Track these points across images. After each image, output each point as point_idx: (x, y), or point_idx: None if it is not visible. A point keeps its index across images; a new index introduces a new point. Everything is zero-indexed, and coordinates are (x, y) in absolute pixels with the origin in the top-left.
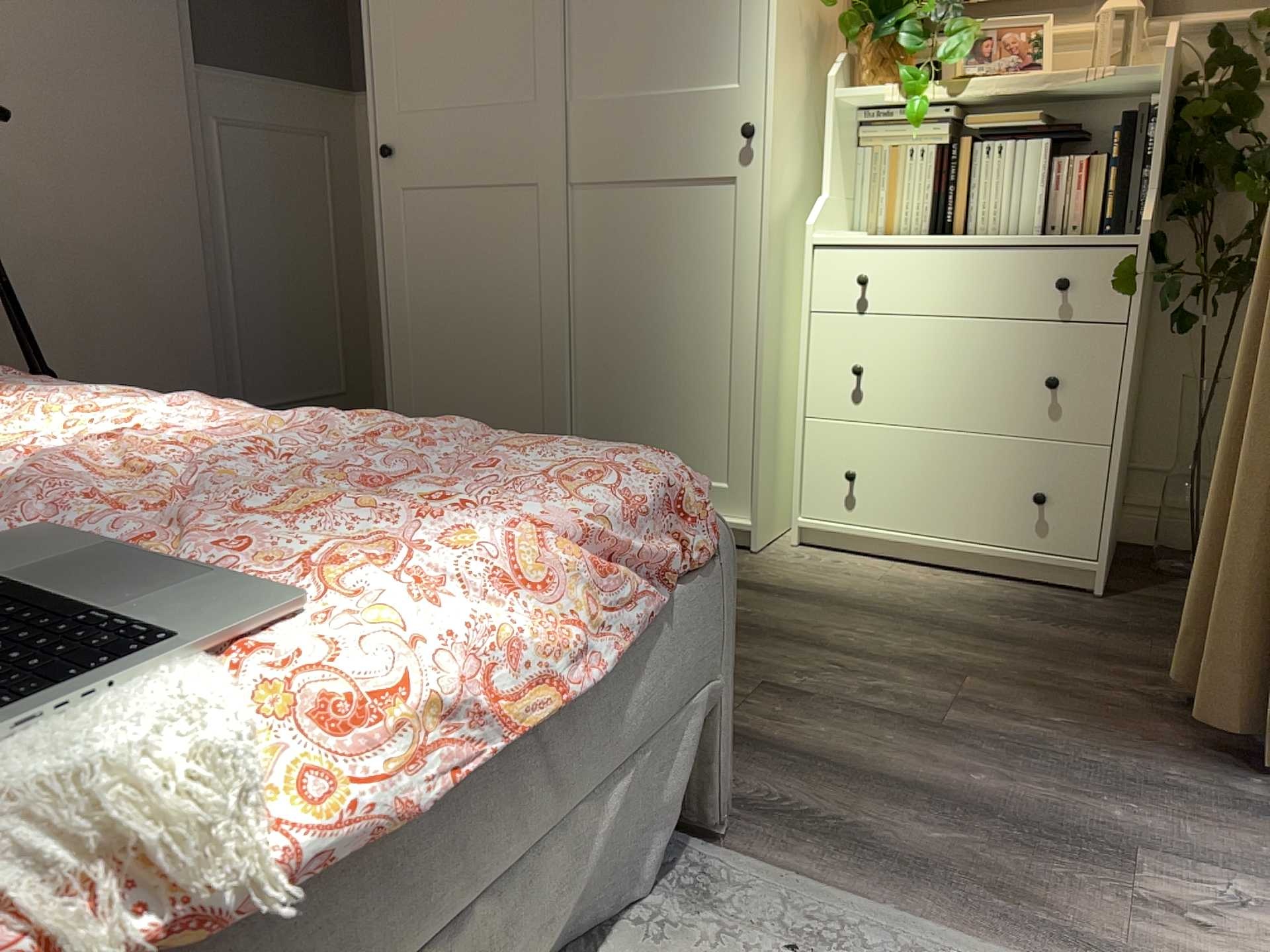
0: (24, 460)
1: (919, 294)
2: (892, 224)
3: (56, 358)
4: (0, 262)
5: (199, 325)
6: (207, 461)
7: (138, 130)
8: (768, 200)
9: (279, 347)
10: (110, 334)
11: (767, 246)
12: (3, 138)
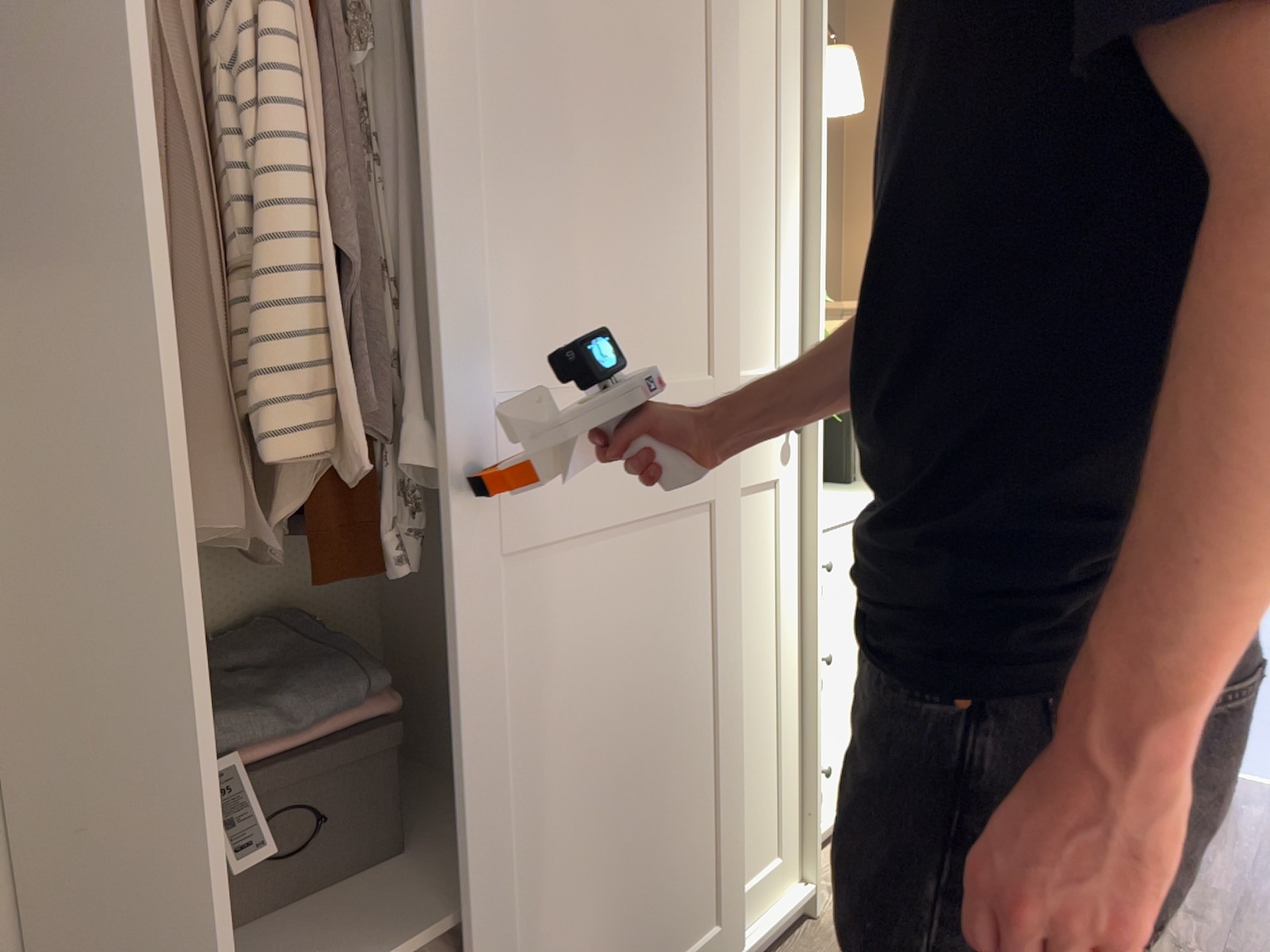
0: None
1: (836, 560)
2: None
3: None
4: None
5: None
6: None
7: None
8: (806, 499)
9: None
10: None
11: (806, 548)
12: None
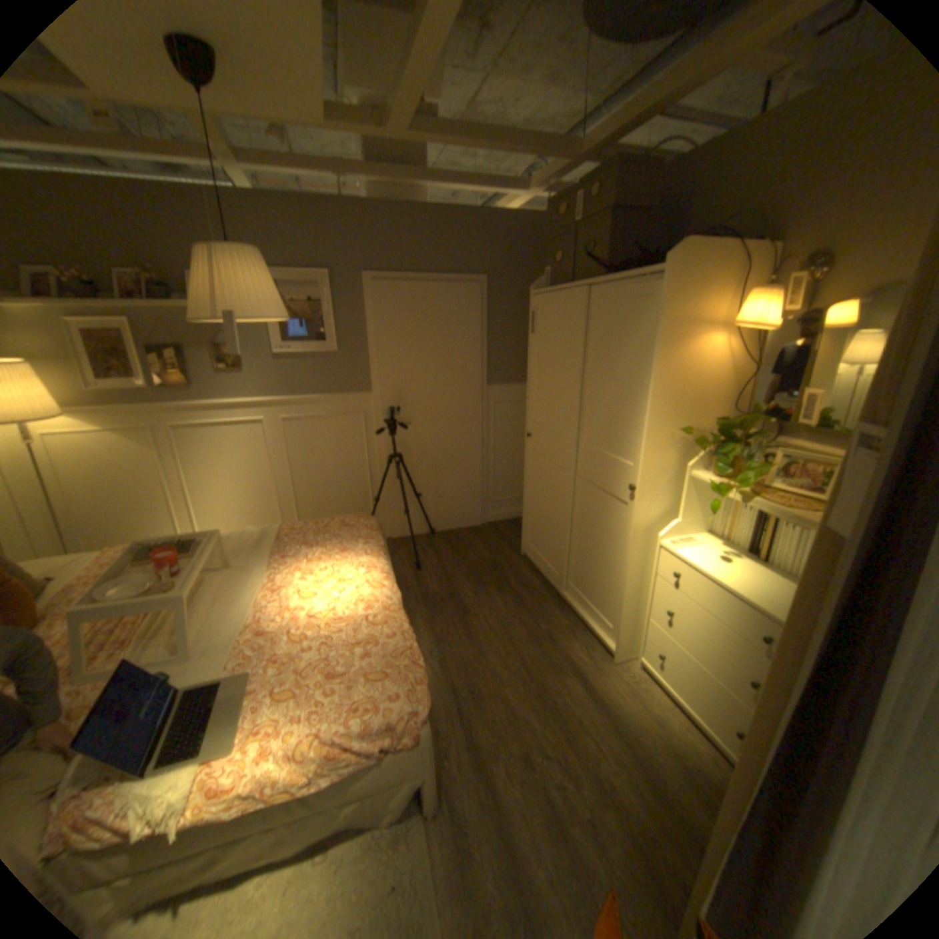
0: (296, 615)
1: (701, 596)
2: (731, 536)
3: (426, 486)
4: (412, 459)
5: (475, 475)
6: (332, 627)
7: (460, 413)
8: (635, 522)
9: (507, 480)
10: (444, 479)
11: (632, 541)
12: (416, 422)
